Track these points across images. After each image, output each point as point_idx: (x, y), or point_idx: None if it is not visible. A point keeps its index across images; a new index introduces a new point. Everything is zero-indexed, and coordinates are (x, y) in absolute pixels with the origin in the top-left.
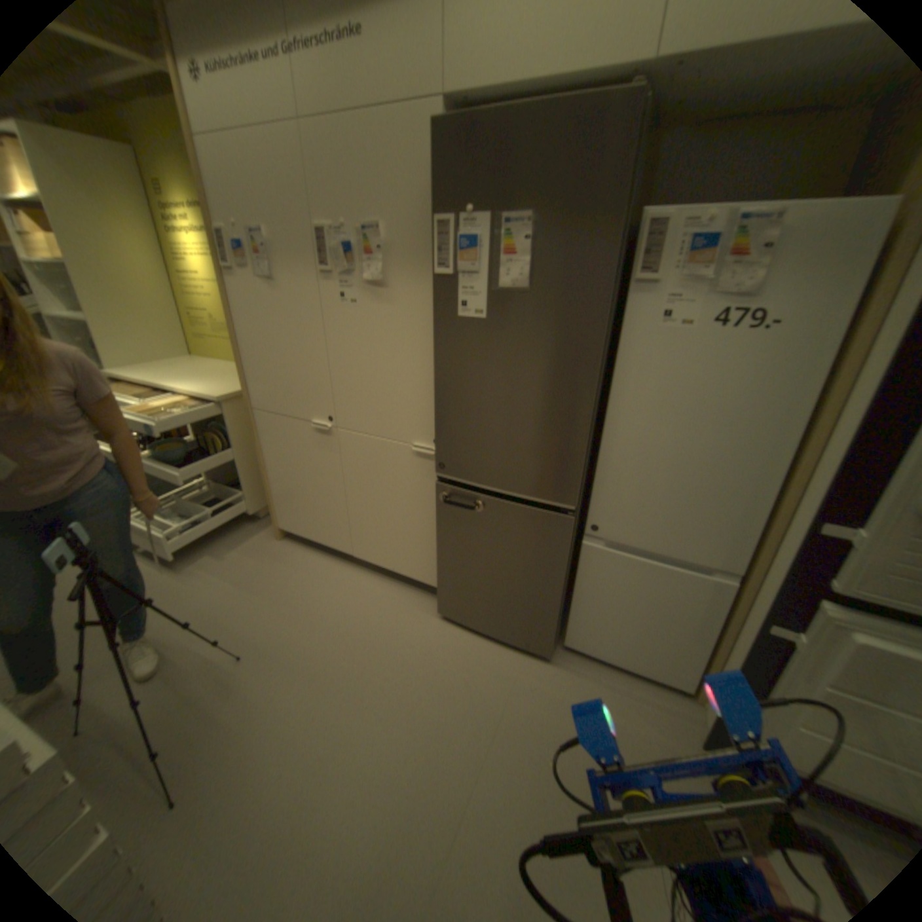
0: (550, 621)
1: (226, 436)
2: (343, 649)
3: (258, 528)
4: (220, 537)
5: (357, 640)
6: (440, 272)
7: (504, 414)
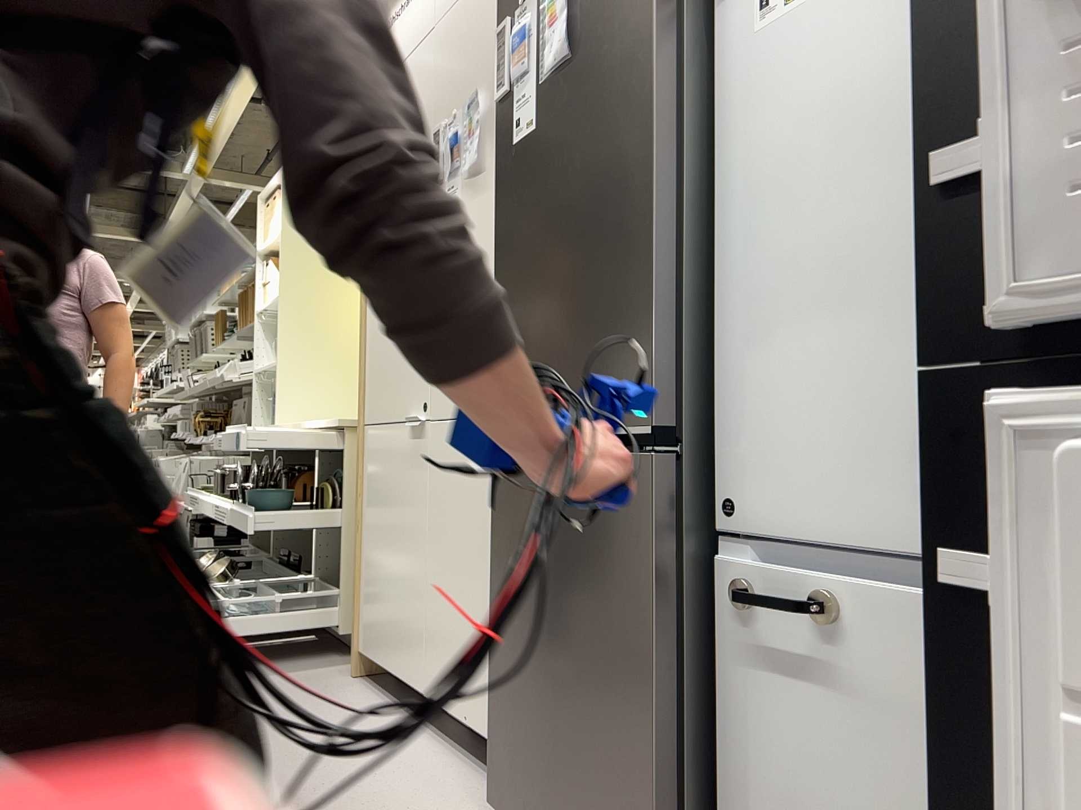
0: (655, 805)
1: (344, 490)
2: (288, 808)
3: (343, 661)
4: (288, 659)
5: (320, 806)
6: (500, 97)
7: (557, 274)
